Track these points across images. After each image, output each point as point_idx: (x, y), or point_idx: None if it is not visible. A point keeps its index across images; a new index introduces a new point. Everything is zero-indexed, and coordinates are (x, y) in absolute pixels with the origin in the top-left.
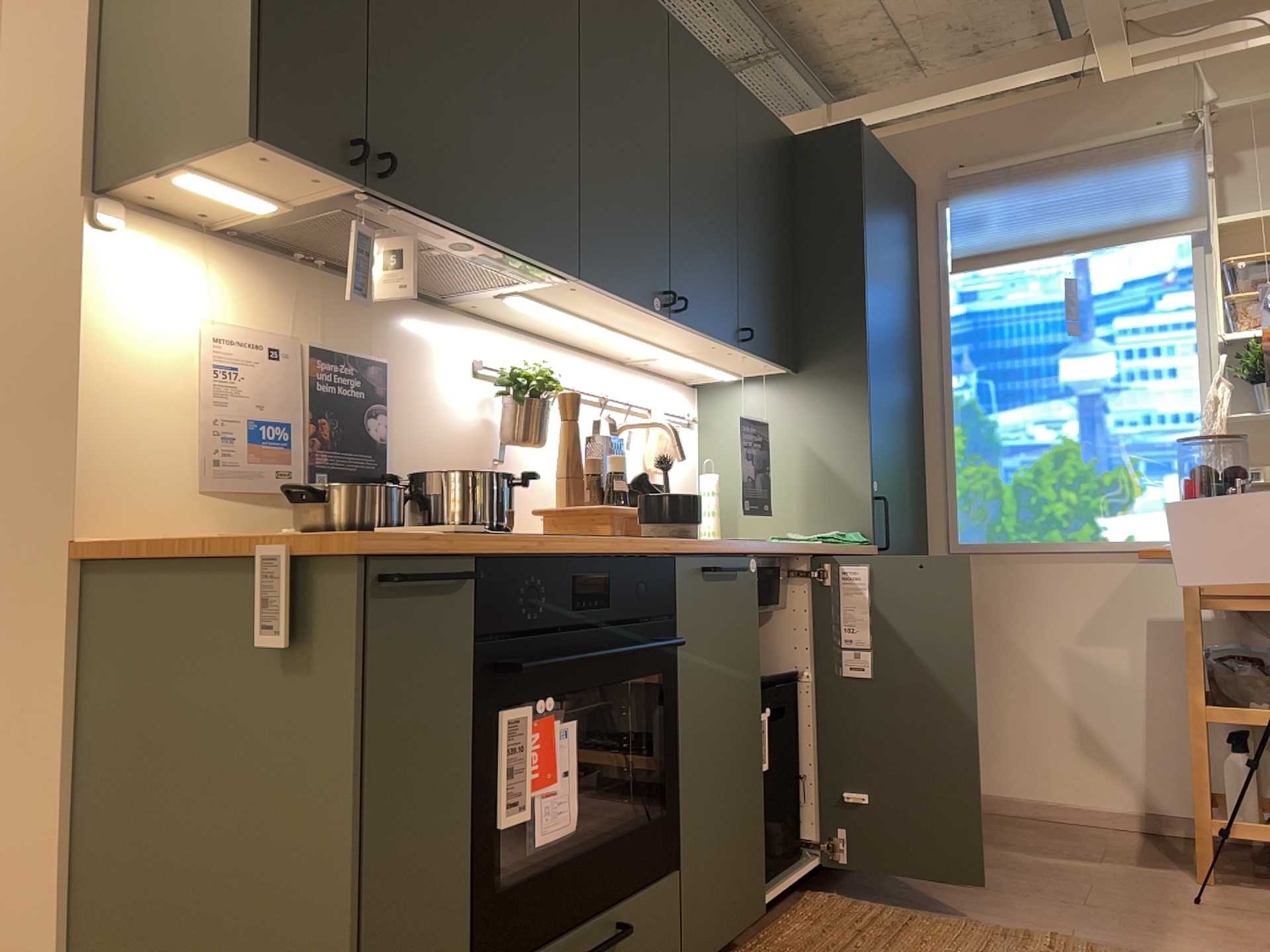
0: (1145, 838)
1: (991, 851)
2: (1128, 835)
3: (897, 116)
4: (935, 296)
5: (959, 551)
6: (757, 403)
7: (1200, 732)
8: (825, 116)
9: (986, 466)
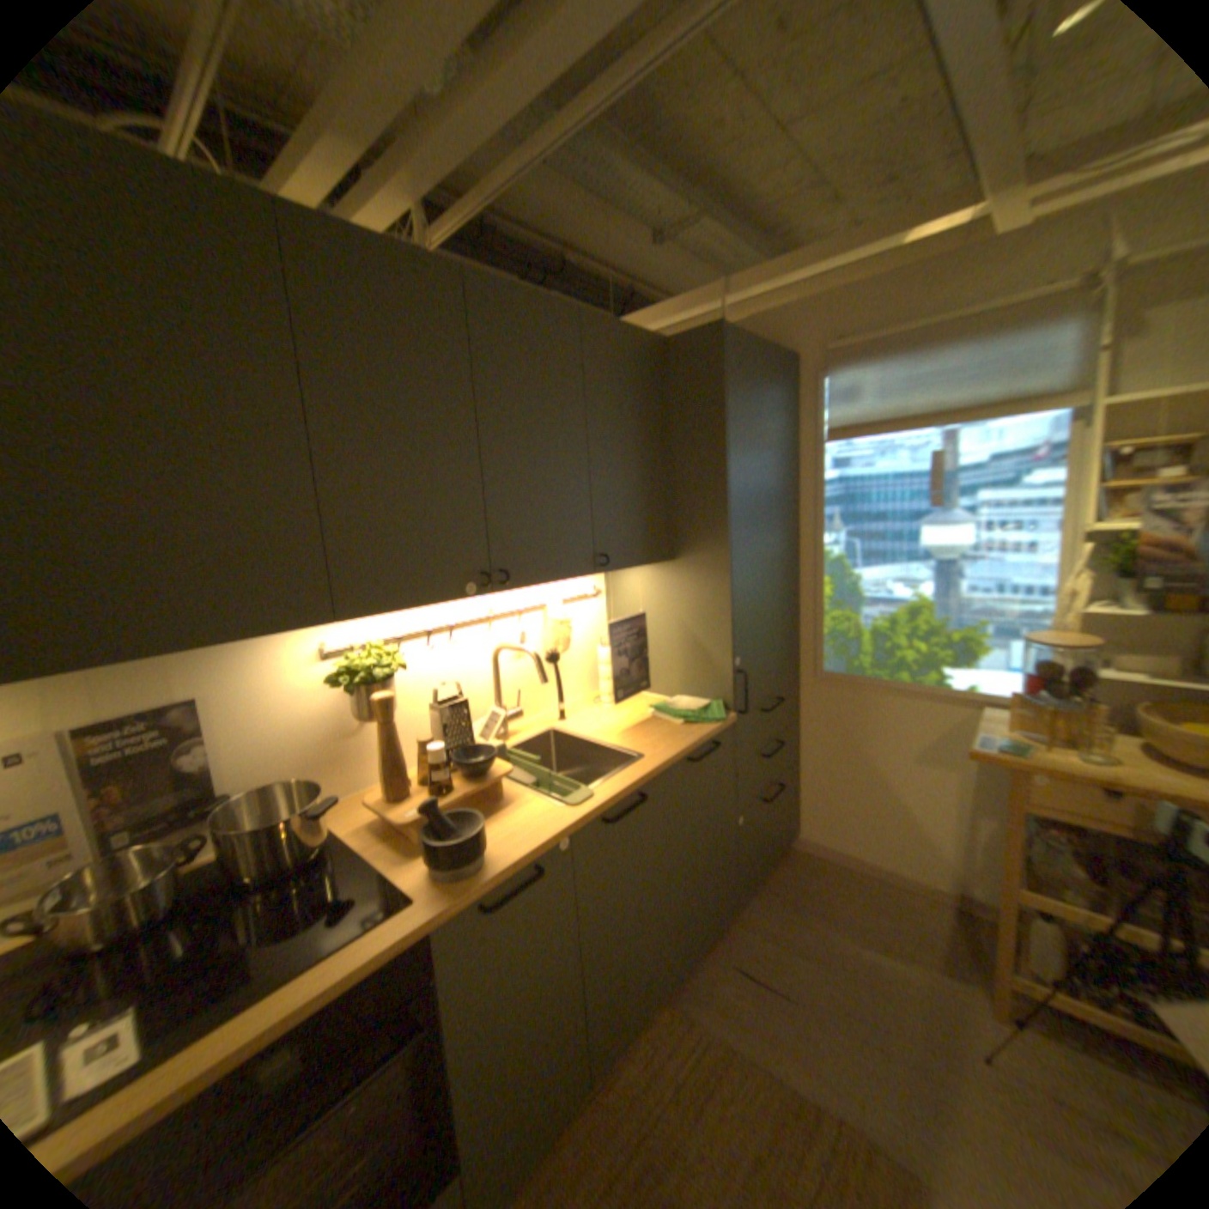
0: (958, 923)
1: (824, 936)
2: (944, 916)
3: (788, 281)
4: (813, 460)
5: (824, 677)
6: (645, 582)
7: (1012, 913)
8: (723, 288)
9: (849, 613)
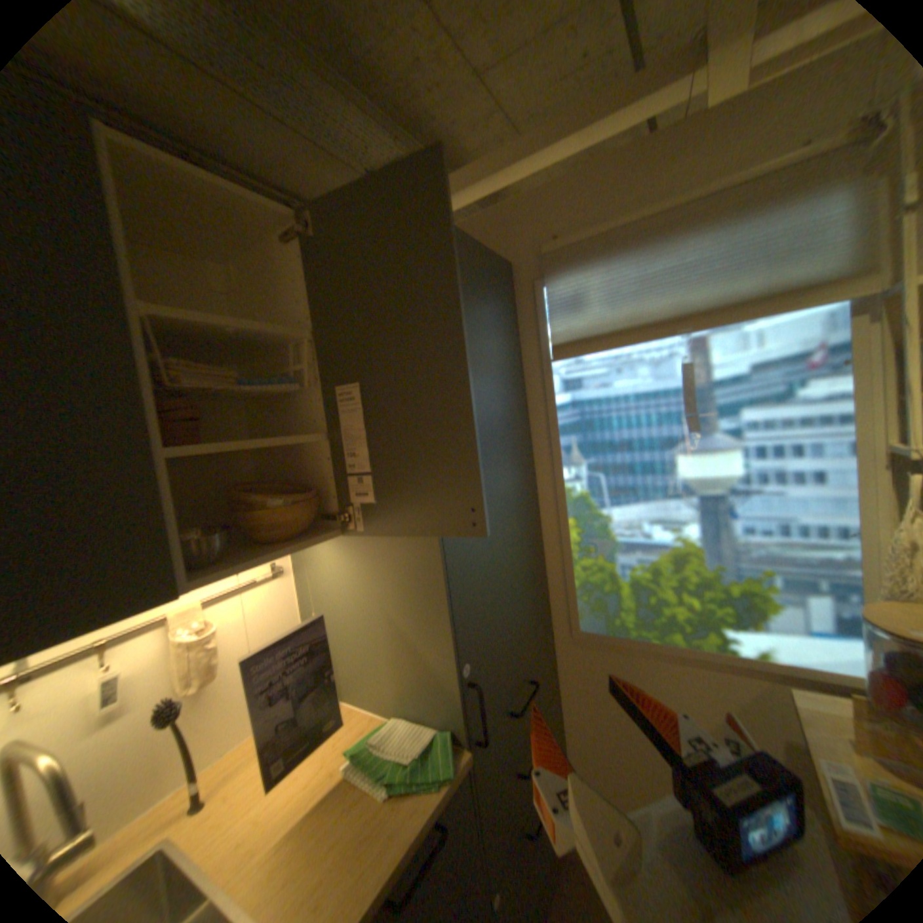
0: None
1: None
2: None
3: (492, 187)
4: (540, 382)
5: (581, 638)
6: (337, 554)
7: None
8: None
9: (602, 560)
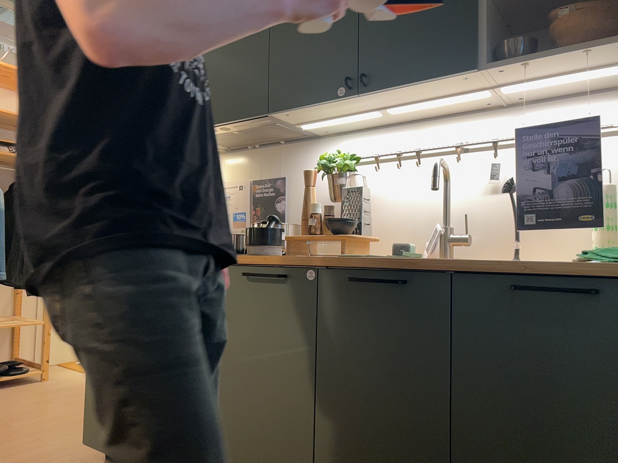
0: None
1: None
2: None
3: None
4: None
5: None
6: None
7: None
8: None
9: None
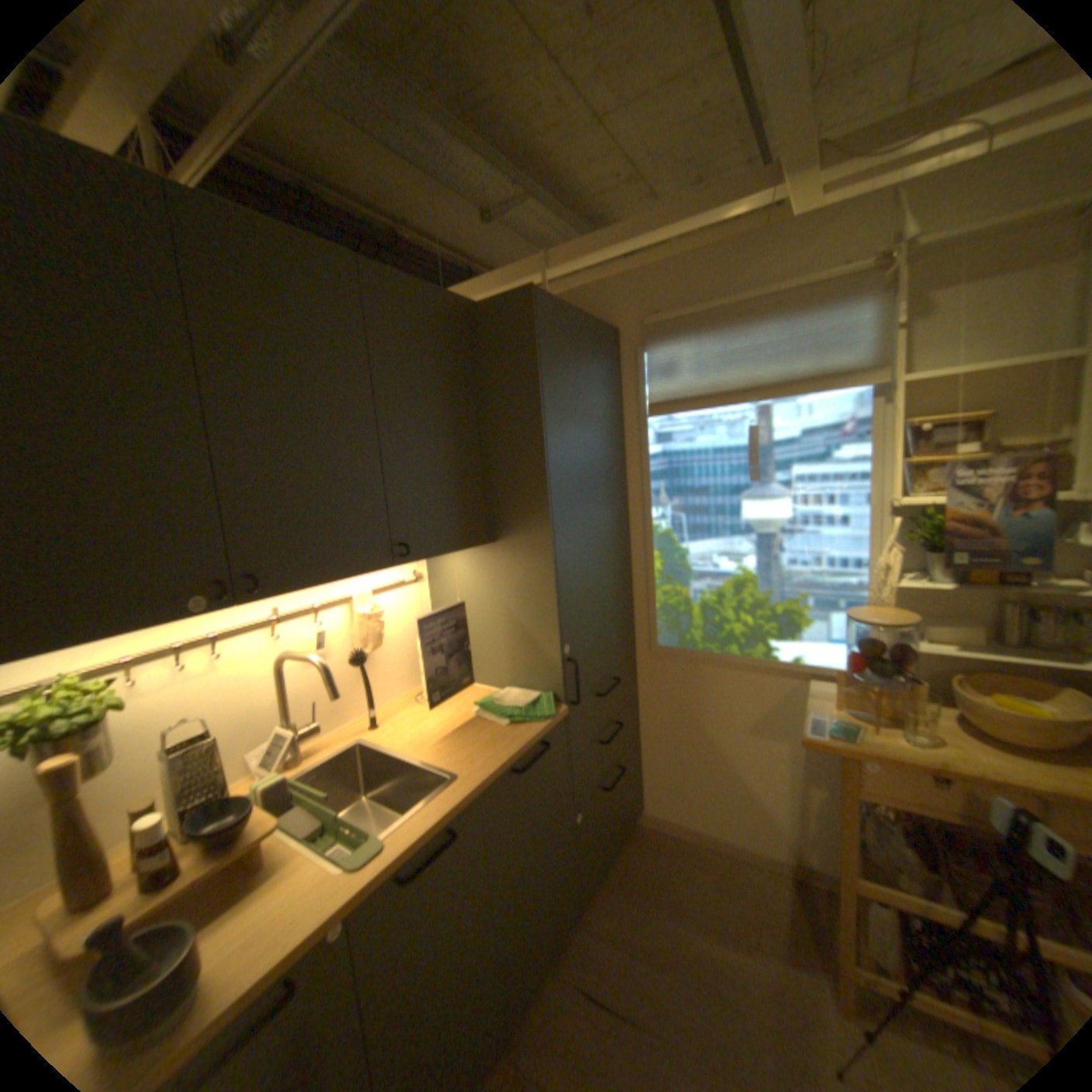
0: (796, 895)
1: (669, 930)
2: (783, 888)
3: (605, 257)
4: (637, 435)
5: (658, 652)
6: (467, 565)
7: (851, 905)
8: (542, 261)
9: (679, 587)
